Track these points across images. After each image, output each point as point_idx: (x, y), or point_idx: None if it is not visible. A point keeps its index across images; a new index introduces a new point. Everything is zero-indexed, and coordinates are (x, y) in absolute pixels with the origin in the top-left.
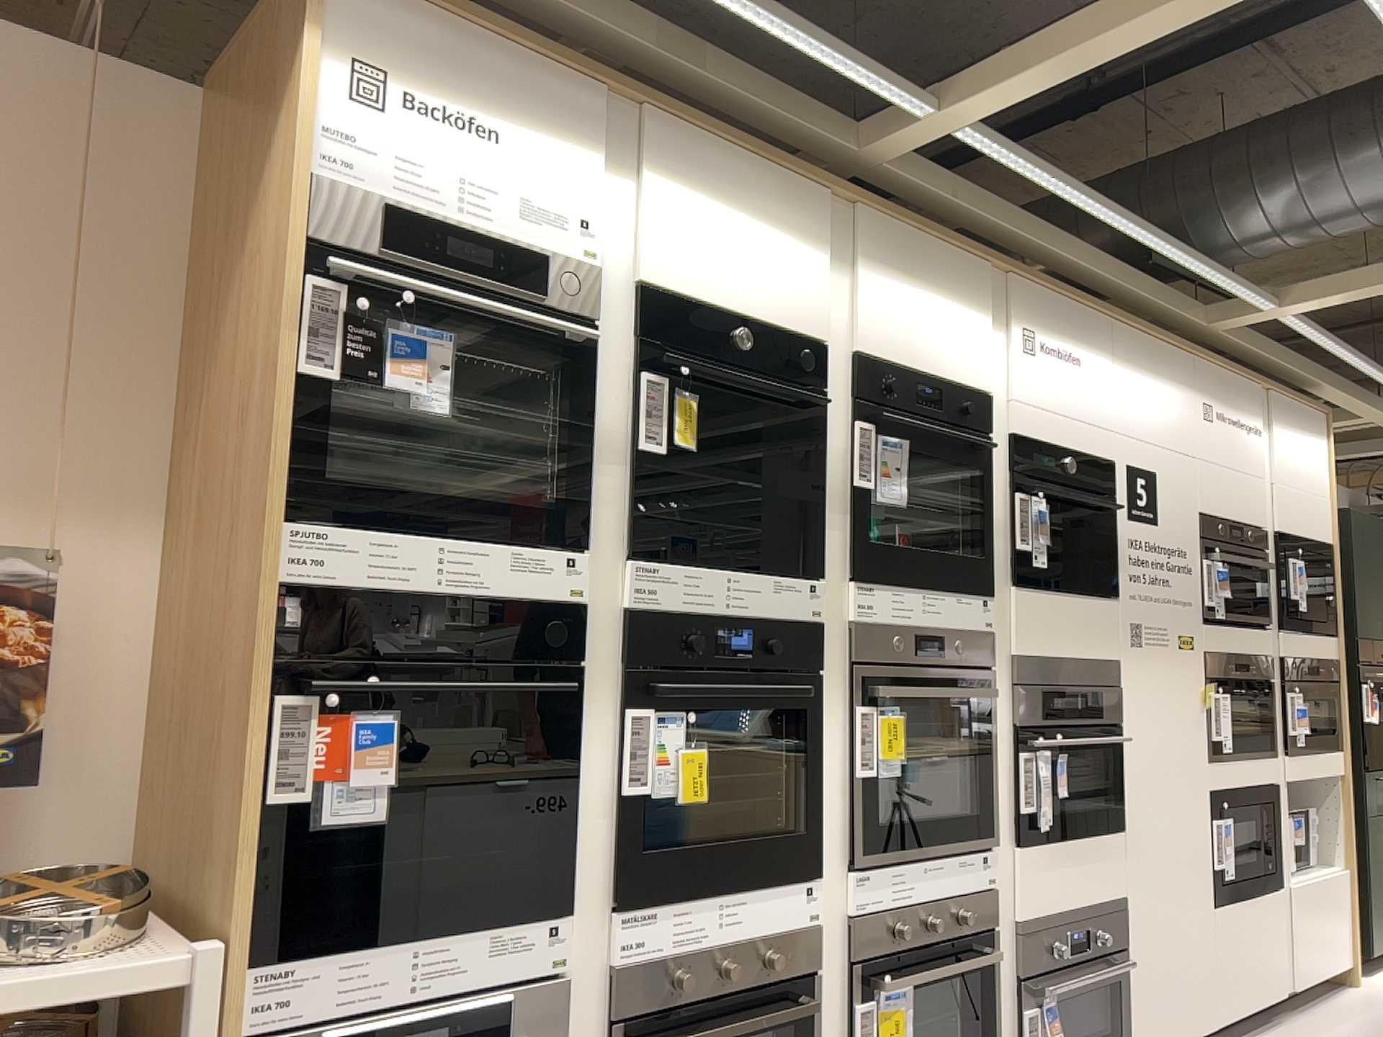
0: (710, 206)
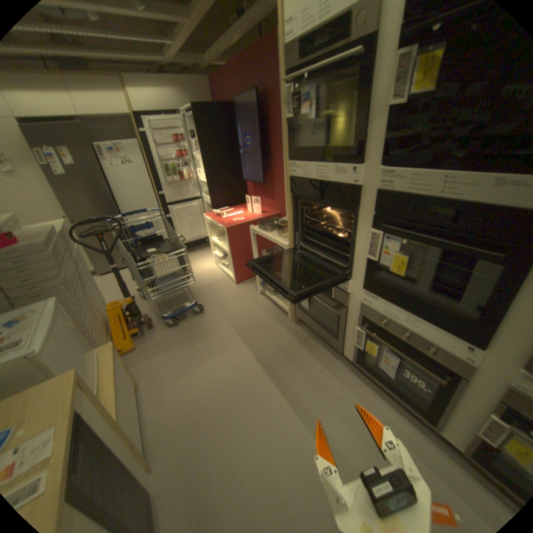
0: None
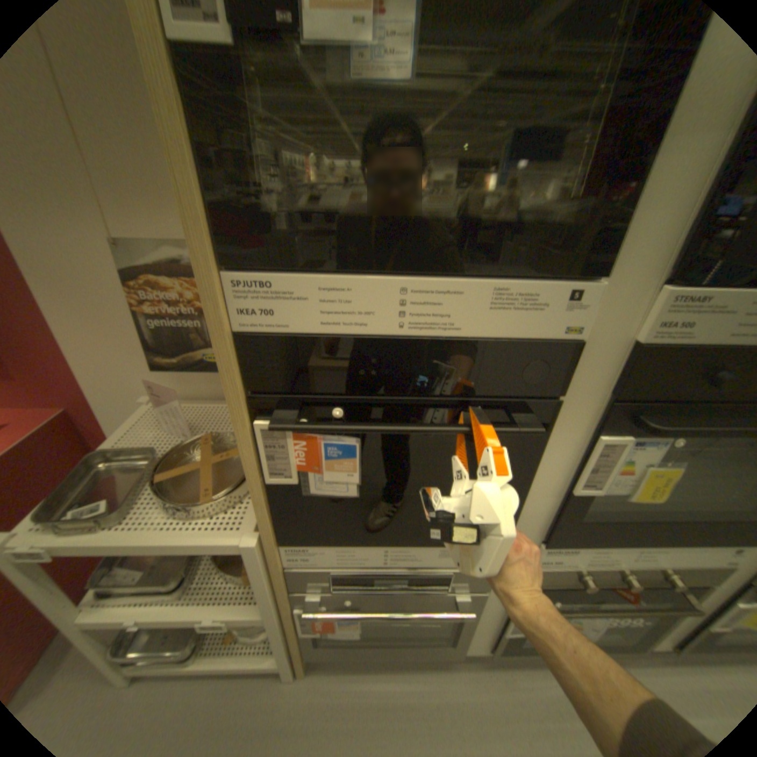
0: None
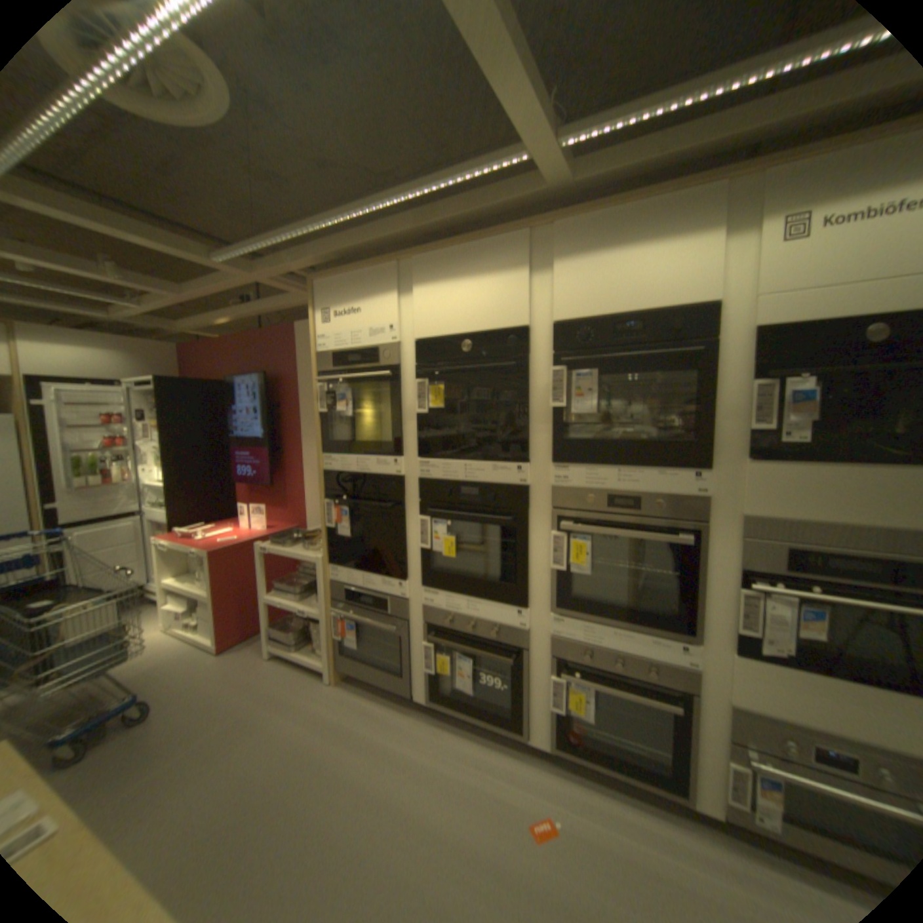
0: (445, 280)
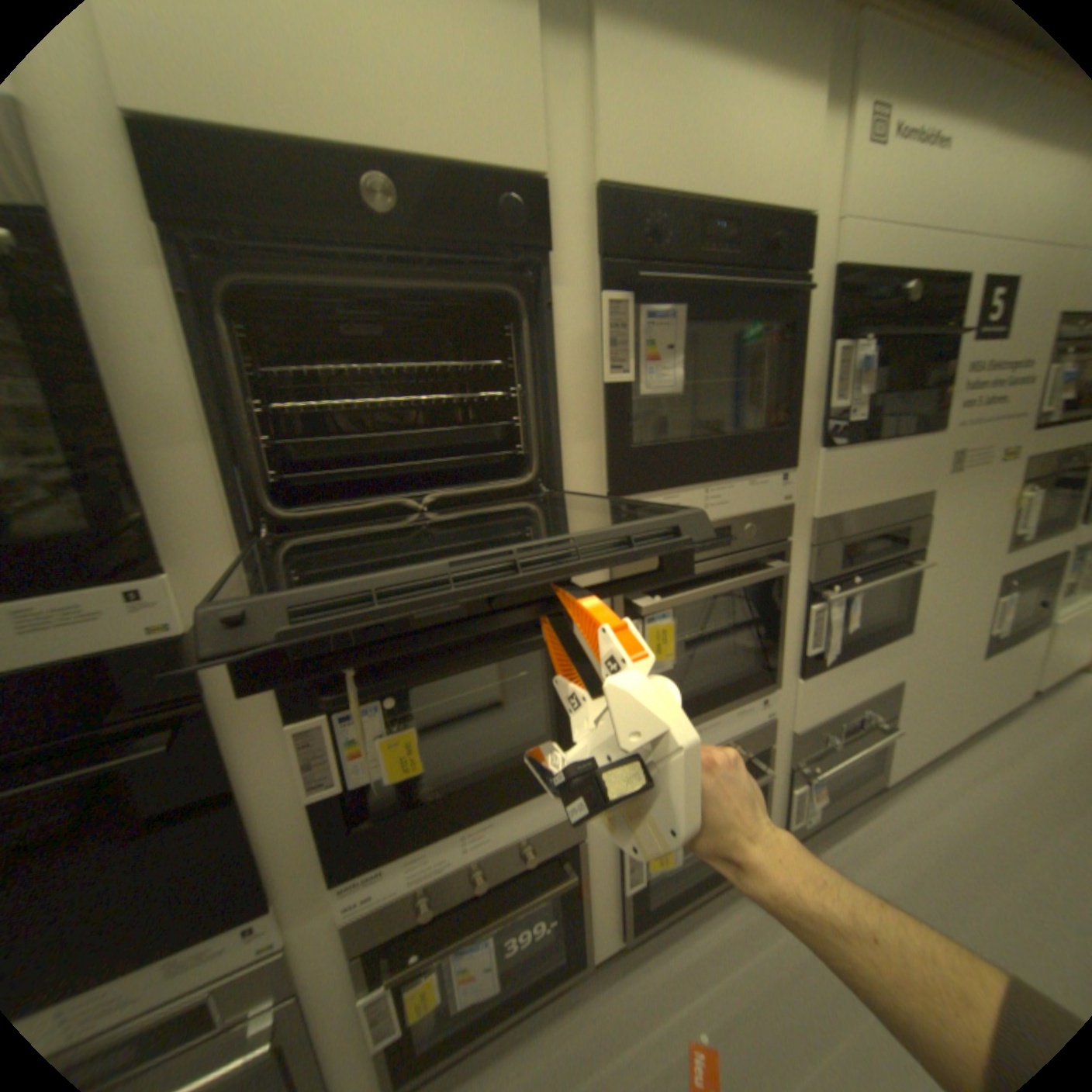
0: None
